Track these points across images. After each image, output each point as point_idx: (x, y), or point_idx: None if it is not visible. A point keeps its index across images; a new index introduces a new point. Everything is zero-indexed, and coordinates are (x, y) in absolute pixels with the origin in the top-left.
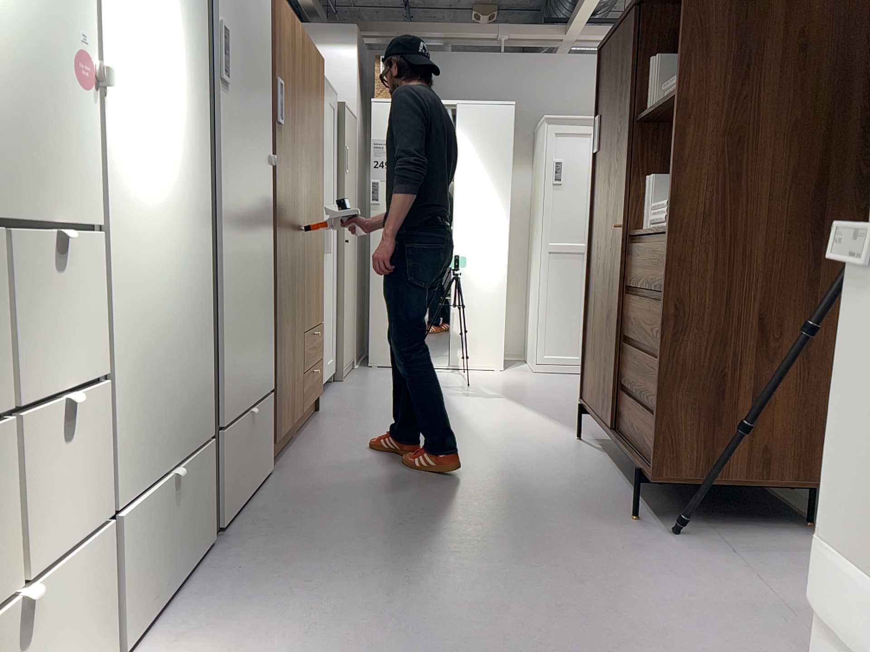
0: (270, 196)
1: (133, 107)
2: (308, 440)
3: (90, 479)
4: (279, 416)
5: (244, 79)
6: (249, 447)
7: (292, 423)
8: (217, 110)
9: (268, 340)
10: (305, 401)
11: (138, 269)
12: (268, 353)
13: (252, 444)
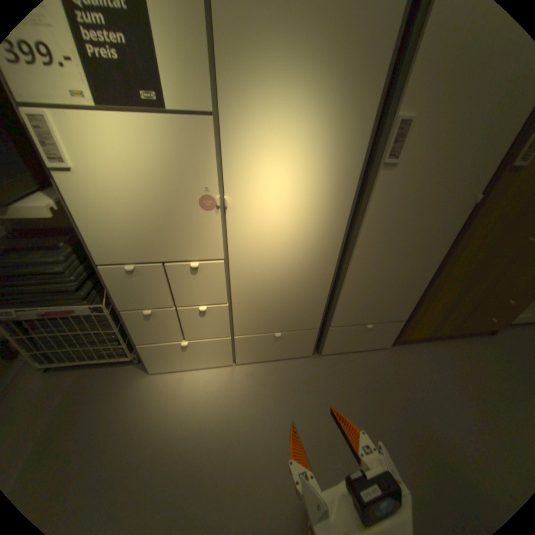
0: (463, 223)
1: (259, 208)
2: (445, 348)
3: (219, 326)
4: (412, 331)
5: (442, 148)
6: (362, 336)
7: (433, 336)
8: (376, 184)
9: (410, 300)
10: (465, 330)
11: (257, 272)
12: (407, 305)
13: (366, 336)
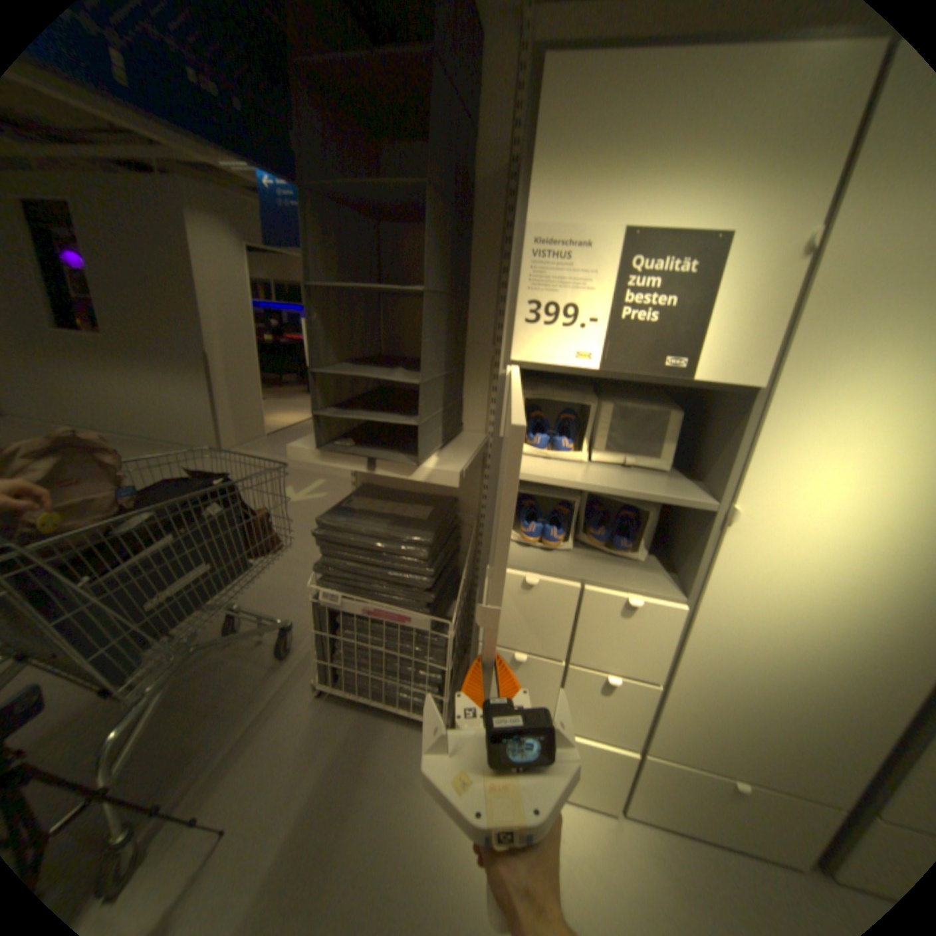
0: None
1: (794, 535)
2: None
3: (629, 726)
4: None
5: None
6: None
7: None
8: None
9: None
10: None
11: (747, 646)
12: None
13: None
